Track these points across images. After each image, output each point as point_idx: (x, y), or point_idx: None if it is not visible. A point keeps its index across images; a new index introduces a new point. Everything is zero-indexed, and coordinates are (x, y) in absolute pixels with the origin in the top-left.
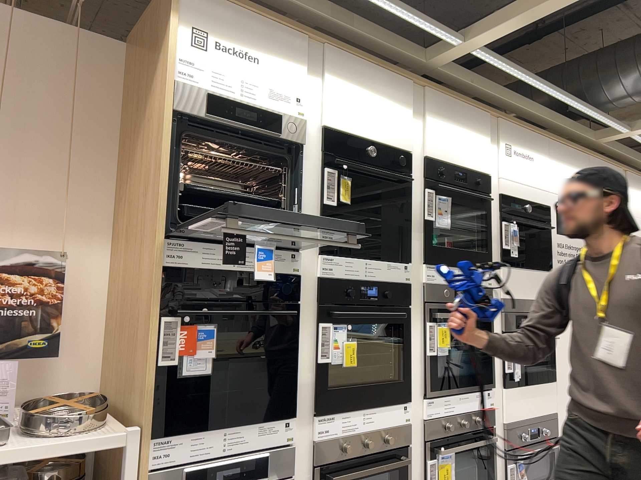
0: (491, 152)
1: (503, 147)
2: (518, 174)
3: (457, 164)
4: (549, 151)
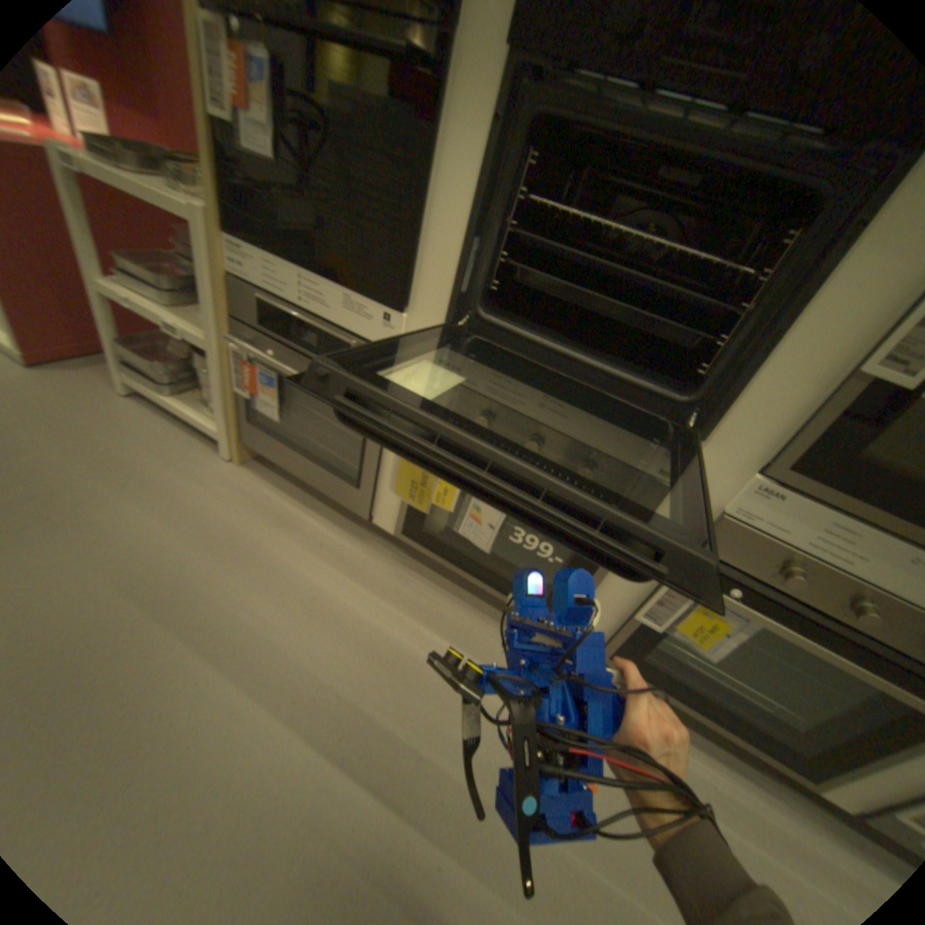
0: None
1: None
2: None
3: None
4: None
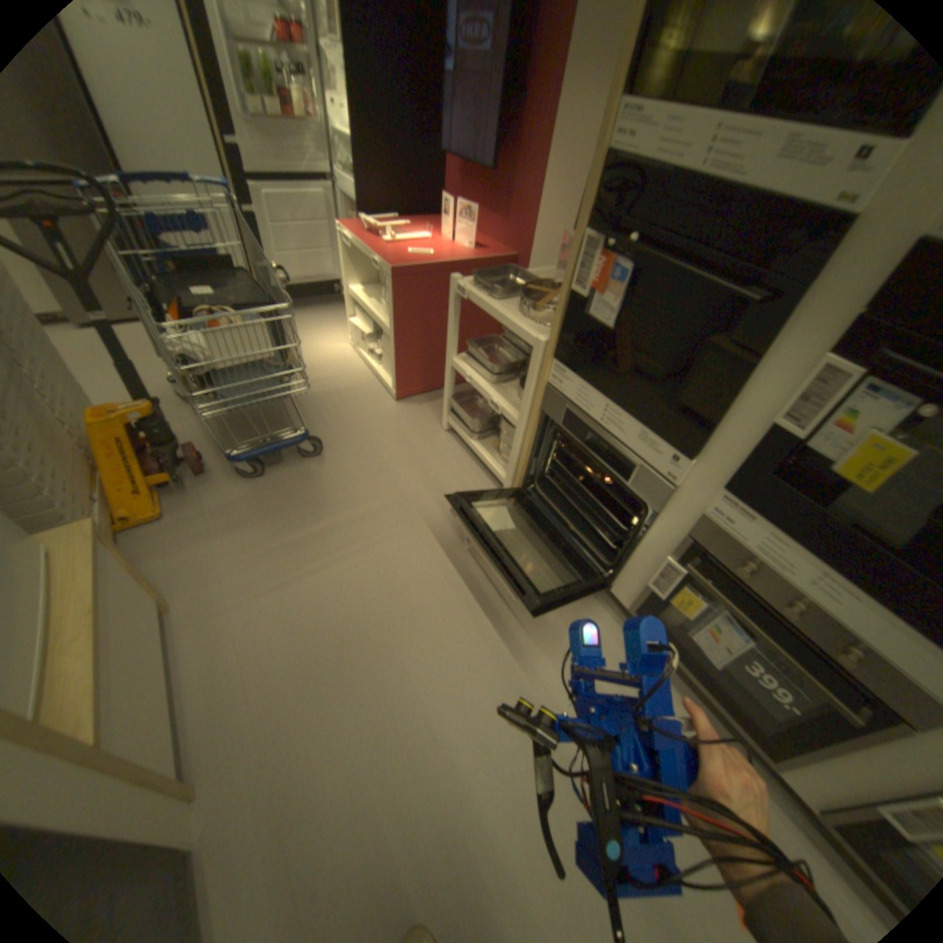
0: None
1: None
2: None
3: None
4: None
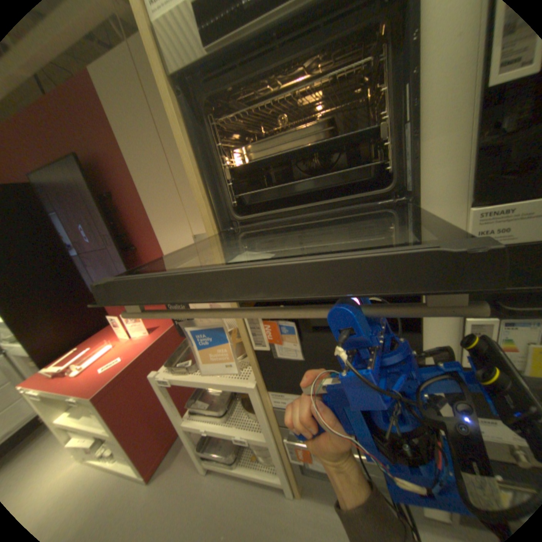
0: None
1: None
2: None
3: None
4: None
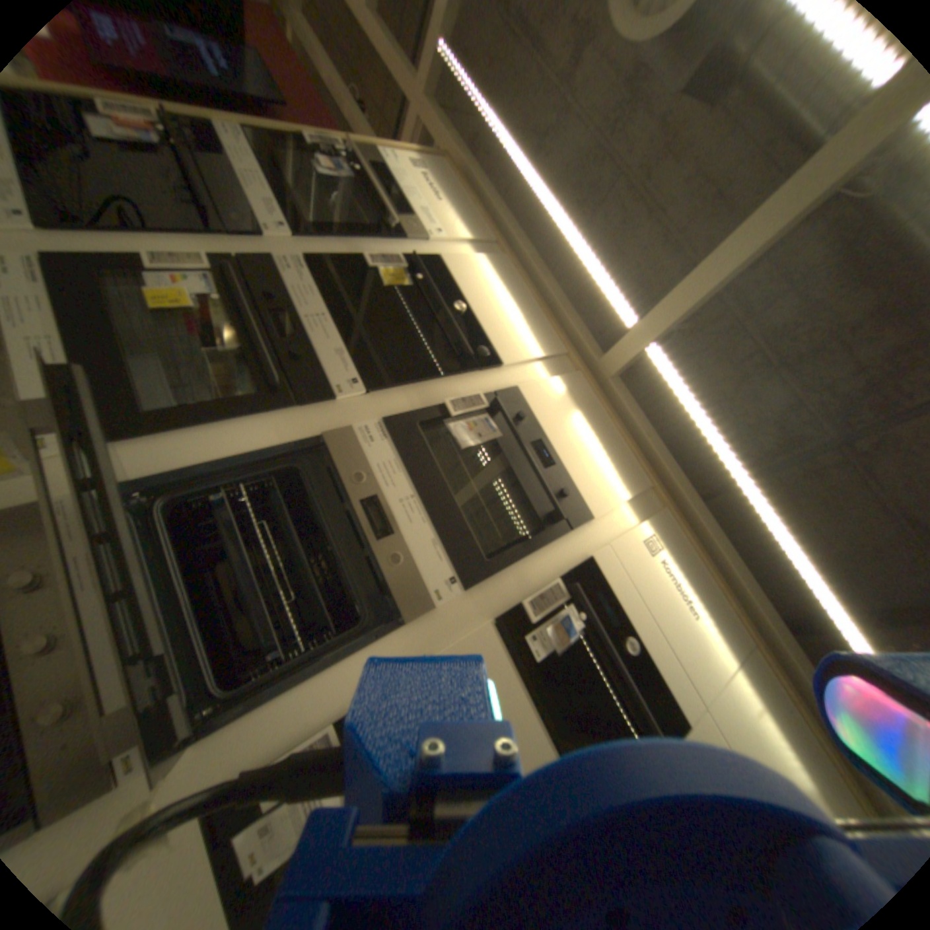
0: (621, 516)
1: (648, 535)
2: (650, 590)
3: (549, 445)
4: (750, 663)
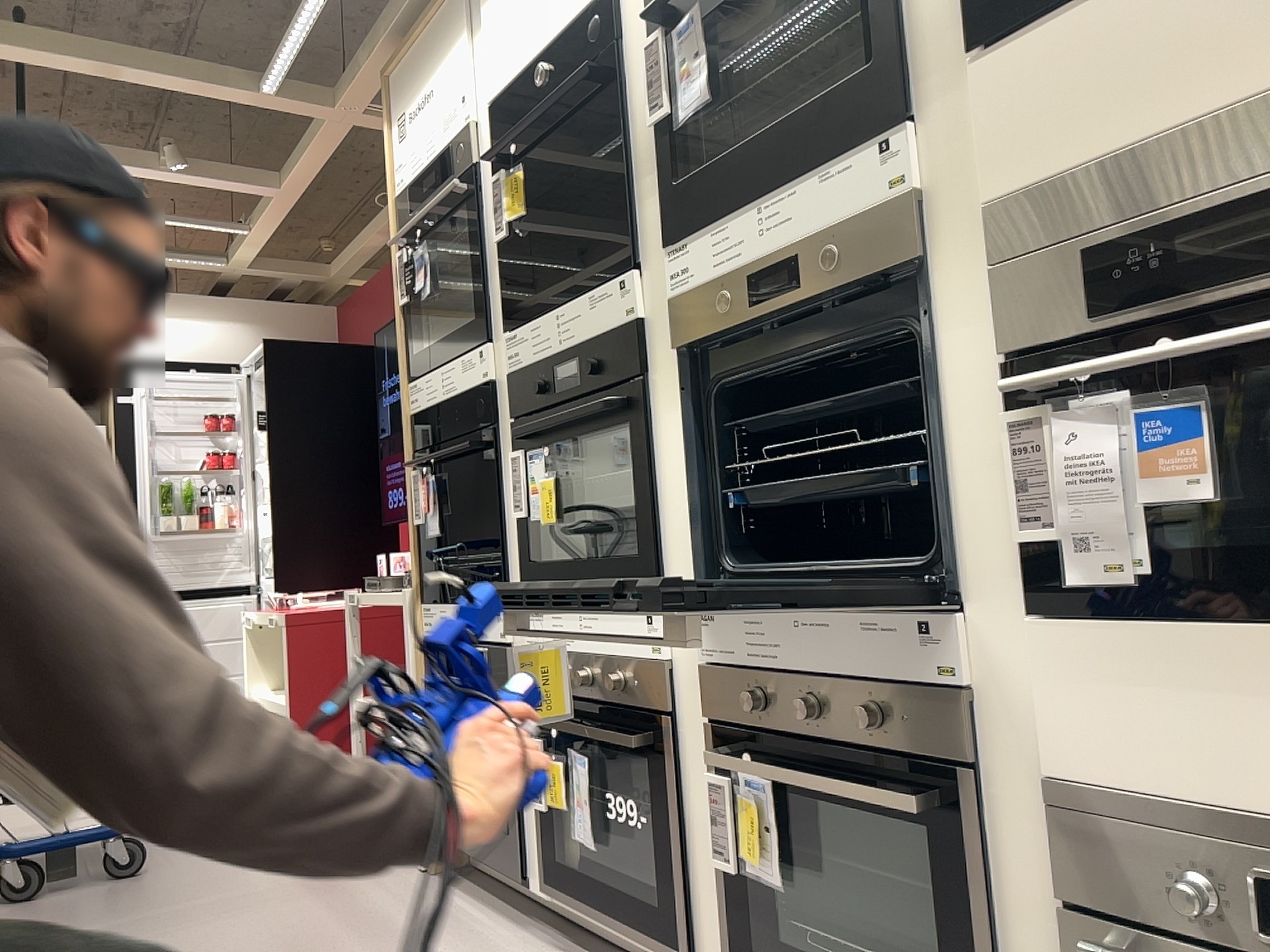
0: None
1: None
2: None
3: None
4: None
